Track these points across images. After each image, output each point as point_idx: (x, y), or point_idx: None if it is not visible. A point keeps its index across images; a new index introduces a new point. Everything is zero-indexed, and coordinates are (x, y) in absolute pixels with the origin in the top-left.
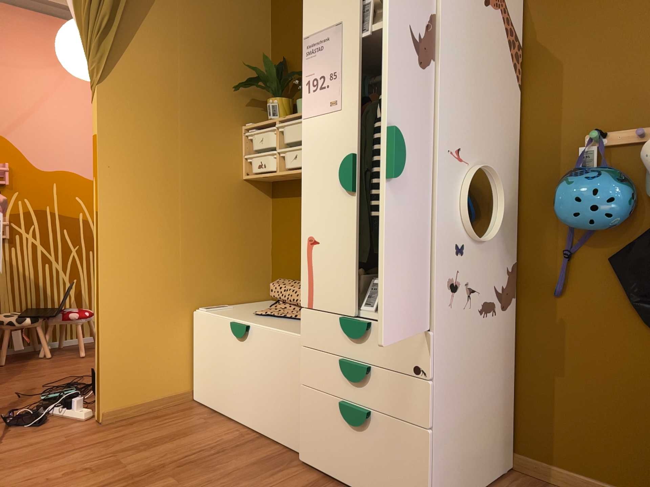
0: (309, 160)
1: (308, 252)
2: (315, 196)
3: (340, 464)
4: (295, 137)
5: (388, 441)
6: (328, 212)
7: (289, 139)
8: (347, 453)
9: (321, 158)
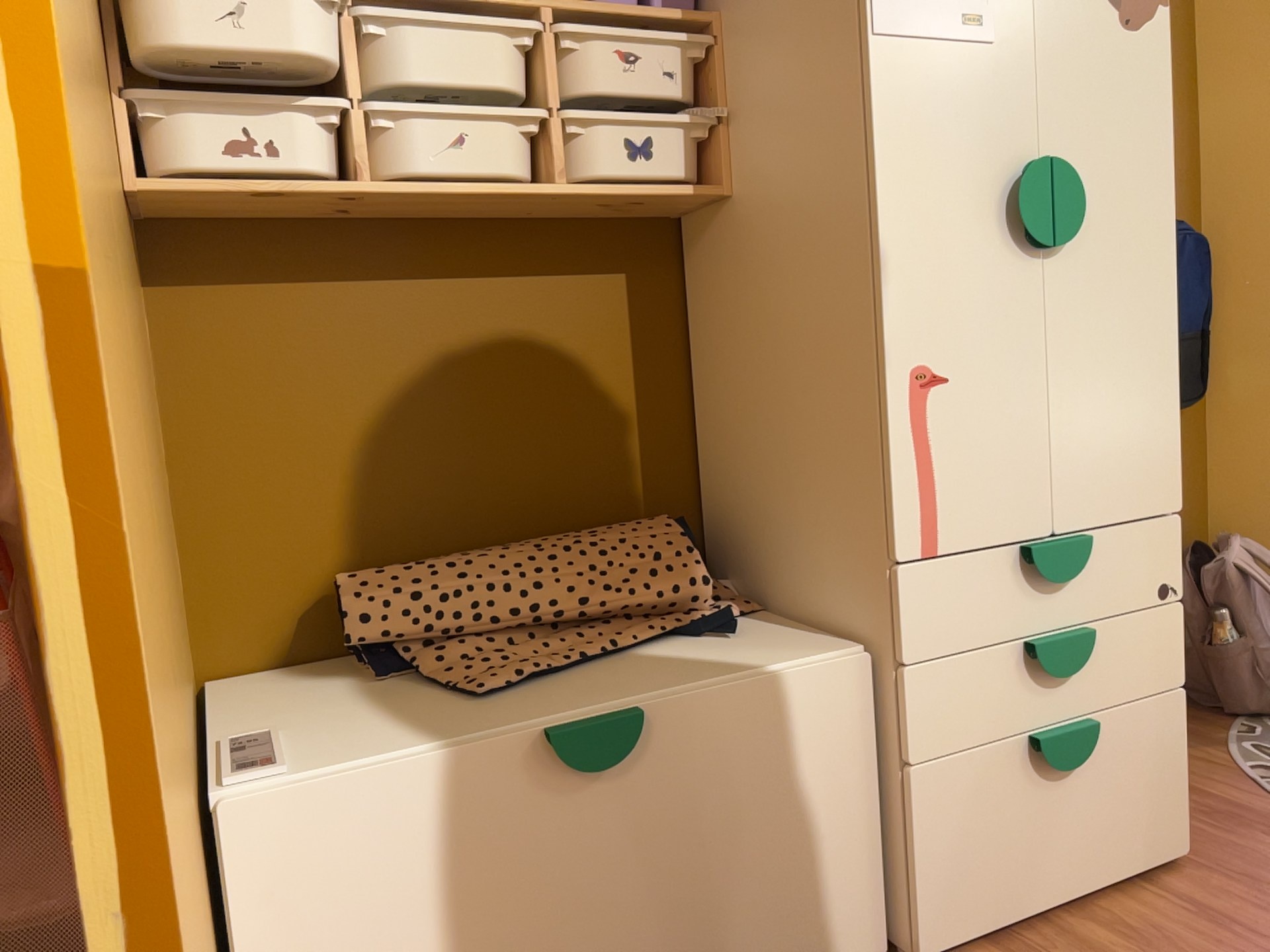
0: (905, 159)
1: (918, 411)
2: (929, 260)
3: (1032, 875)
4: (446, 73)
5: (1124, 751)
6: (971, 301)
7: (420, 74)
8: (1046, 839)
9: (942, 159)
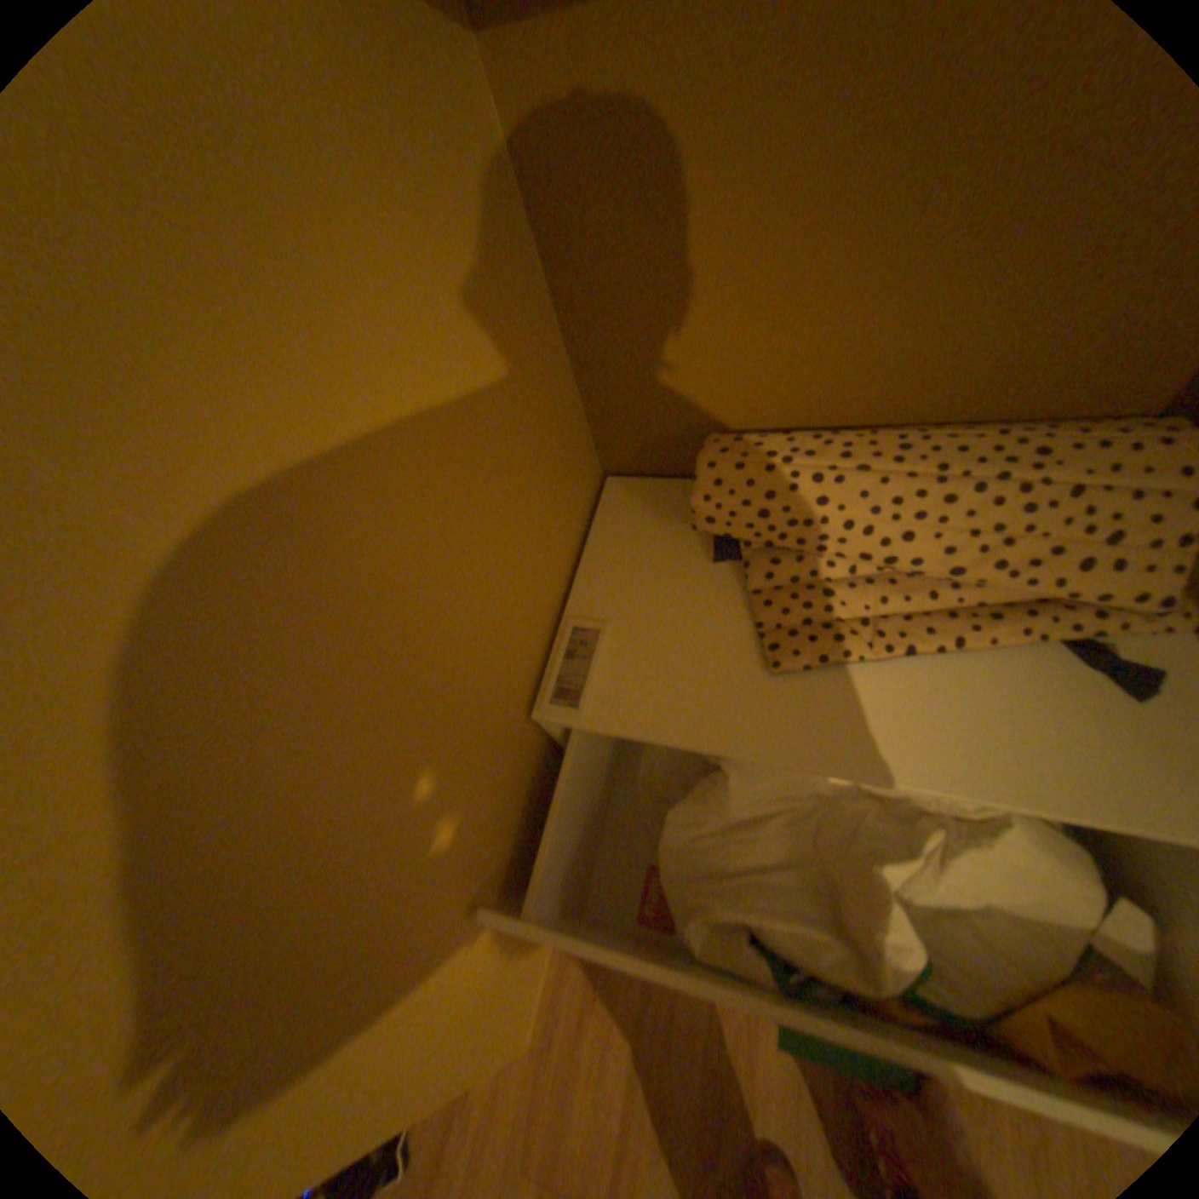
0: None
1: None
2: None
3: None
4: None
5: None
6: None
7: None
8: None
9: None
